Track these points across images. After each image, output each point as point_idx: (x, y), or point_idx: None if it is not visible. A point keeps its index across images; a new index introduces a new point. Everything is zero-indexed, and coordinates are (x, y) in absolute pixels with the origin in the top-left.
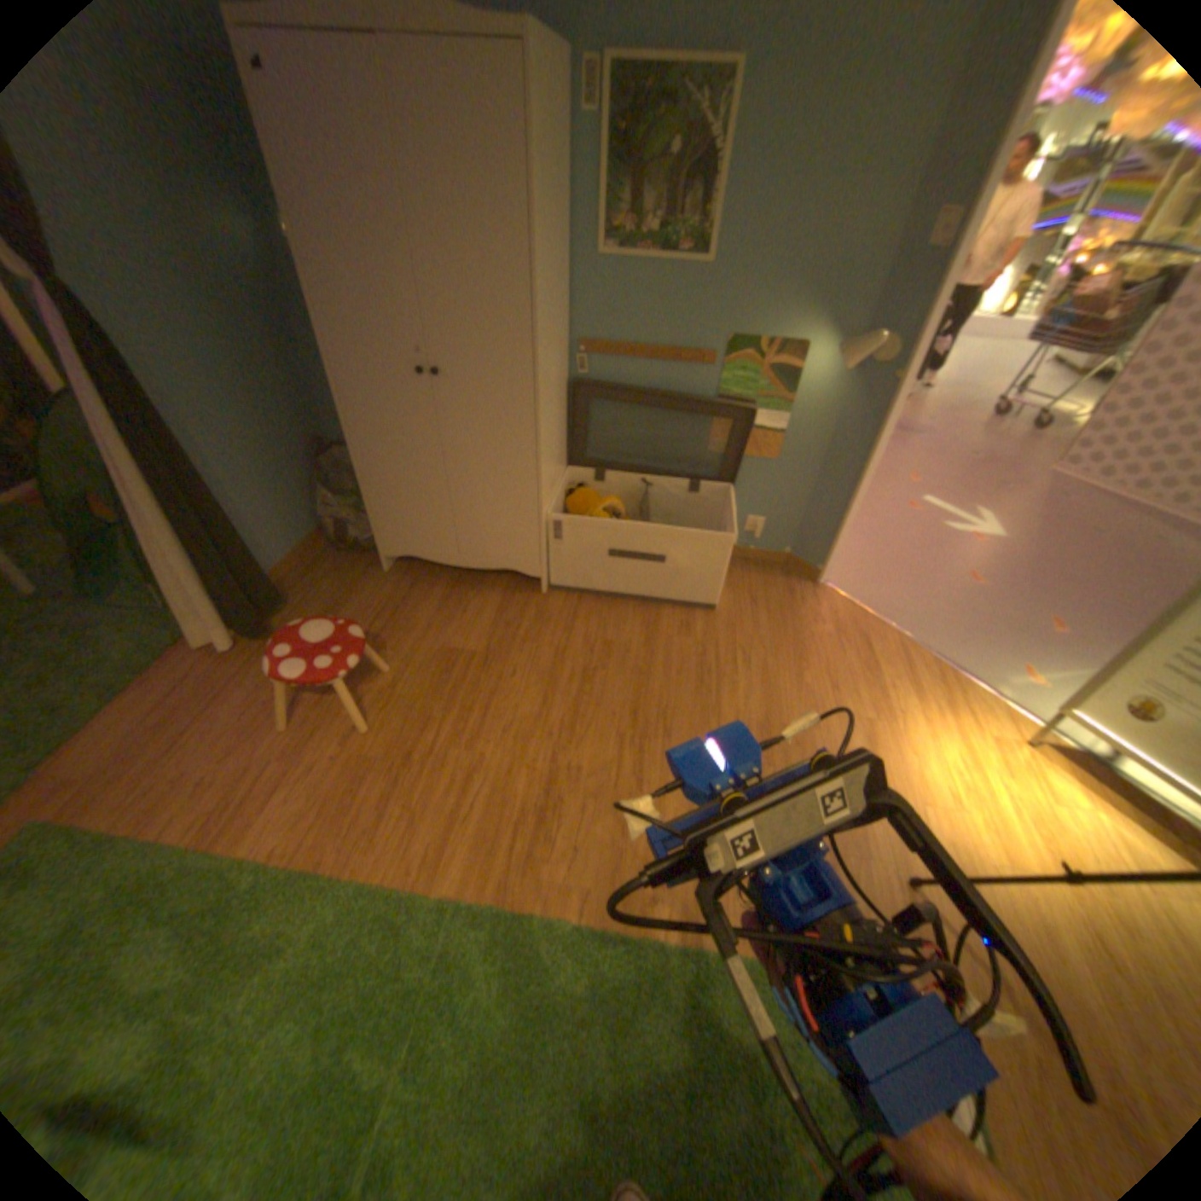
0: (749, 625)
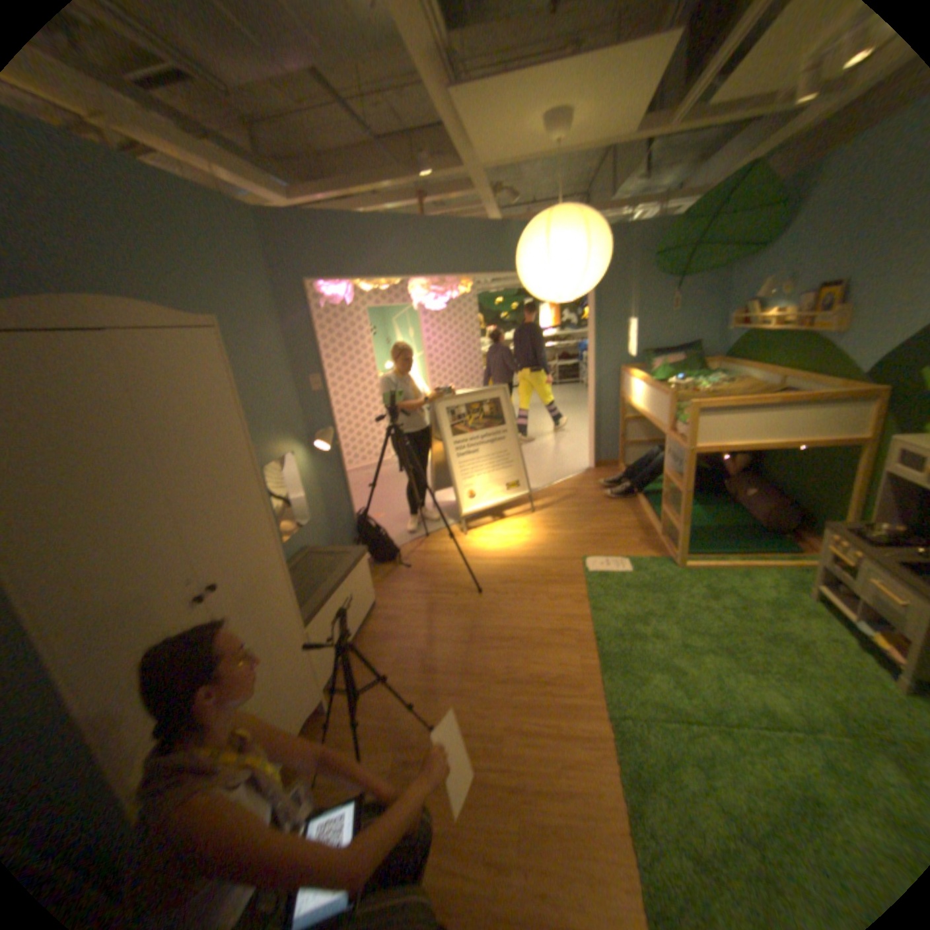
0: (394, 590)
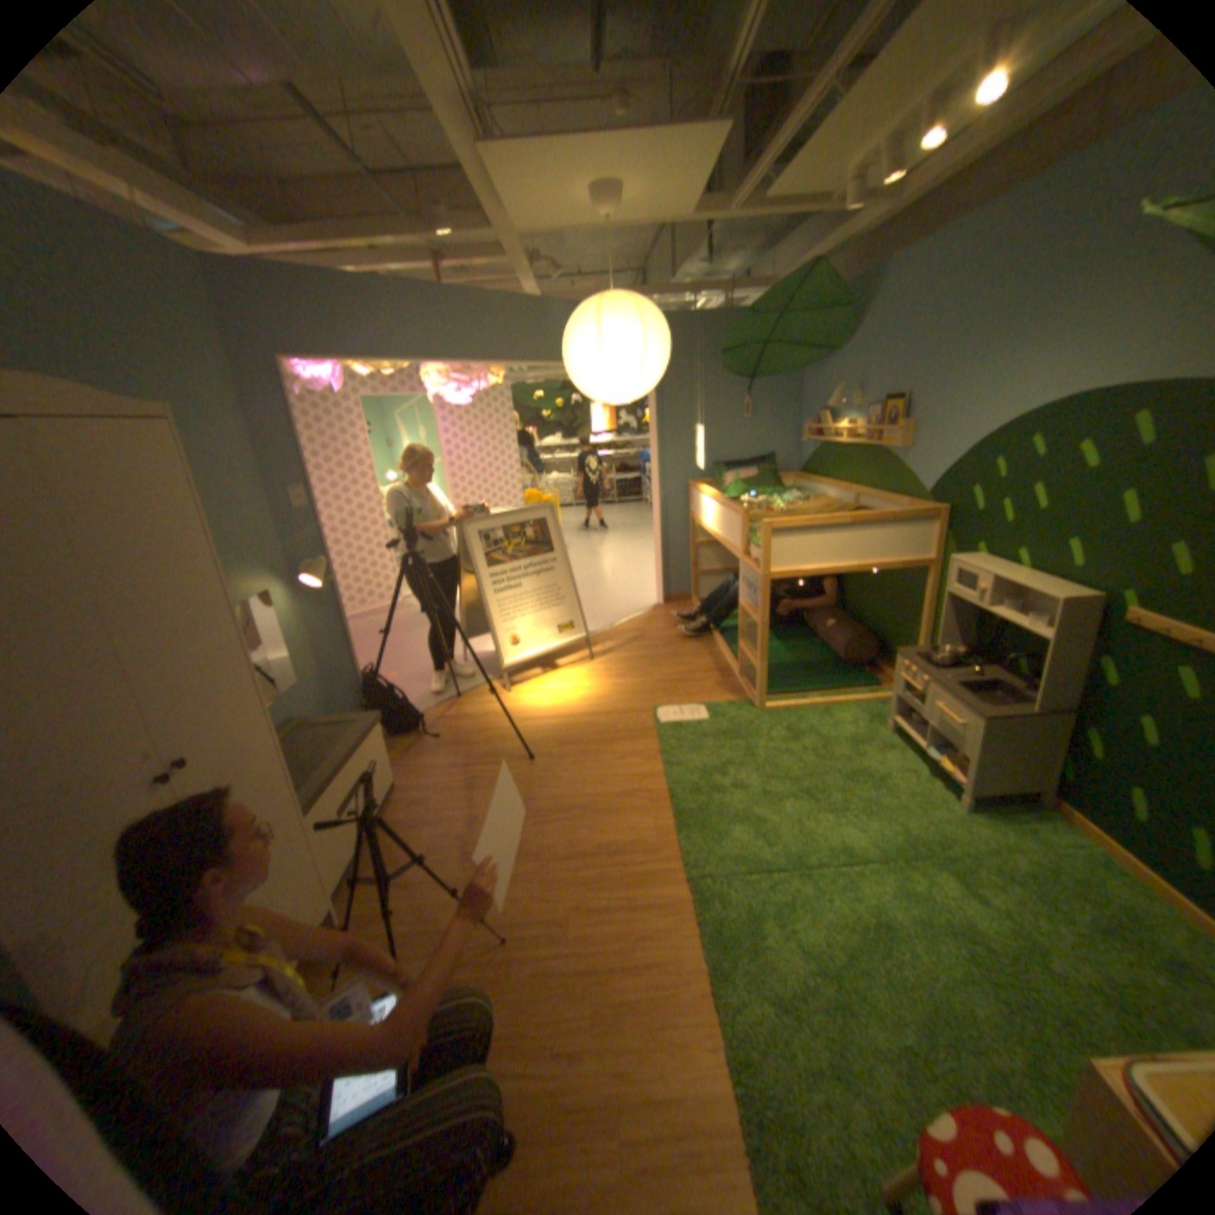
0: (418, 769)
